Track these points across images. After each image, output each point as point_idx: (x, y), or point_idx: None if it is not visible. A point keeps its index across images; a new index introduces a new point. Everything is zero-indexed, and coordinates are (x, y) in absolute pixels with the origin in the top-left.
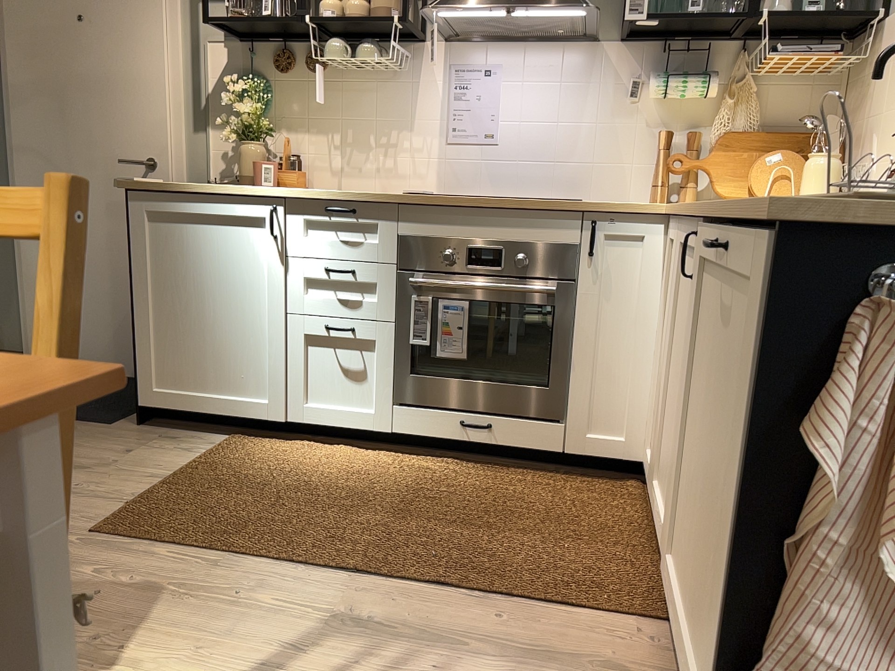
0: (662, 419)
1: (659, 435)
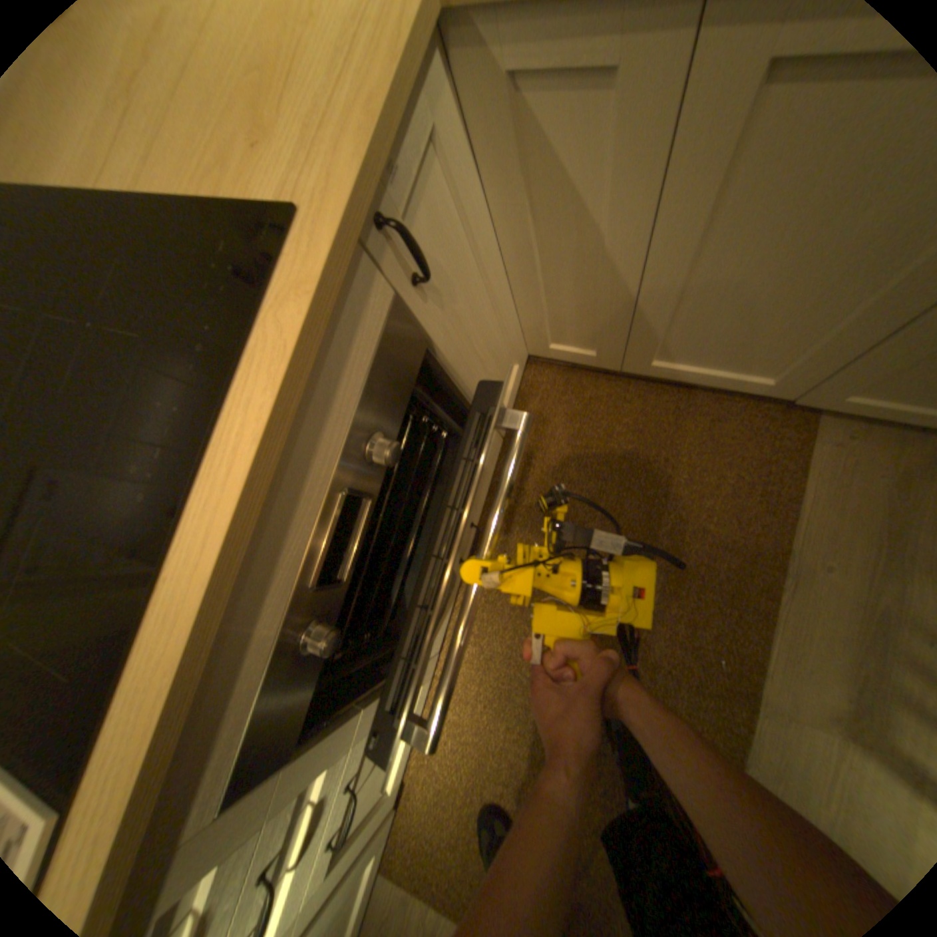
0: (639, 325)
1: (636, 336)
